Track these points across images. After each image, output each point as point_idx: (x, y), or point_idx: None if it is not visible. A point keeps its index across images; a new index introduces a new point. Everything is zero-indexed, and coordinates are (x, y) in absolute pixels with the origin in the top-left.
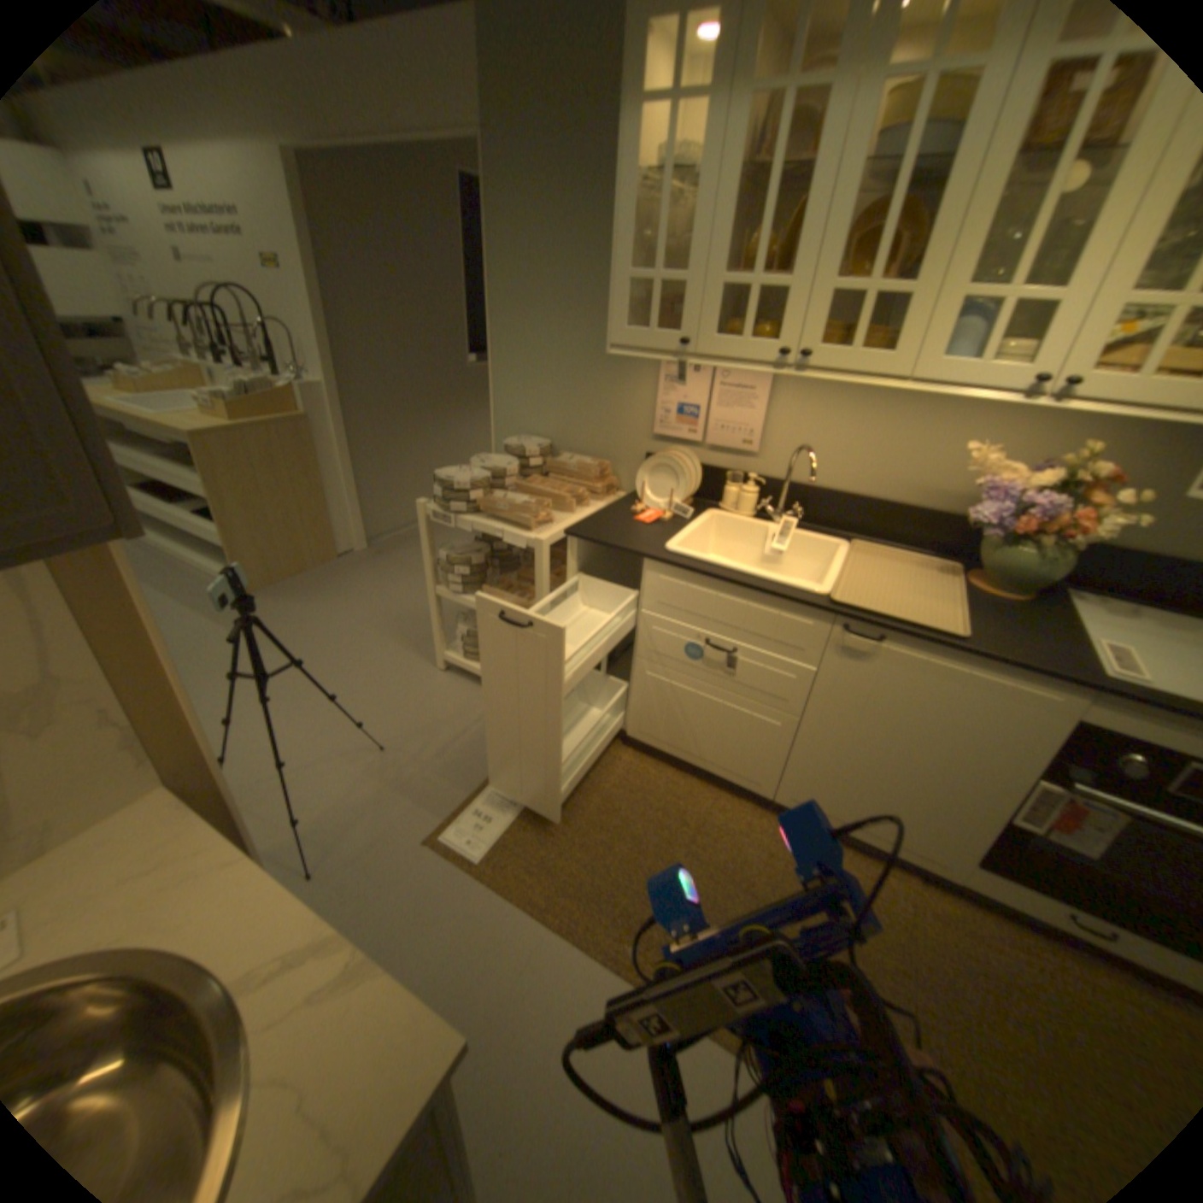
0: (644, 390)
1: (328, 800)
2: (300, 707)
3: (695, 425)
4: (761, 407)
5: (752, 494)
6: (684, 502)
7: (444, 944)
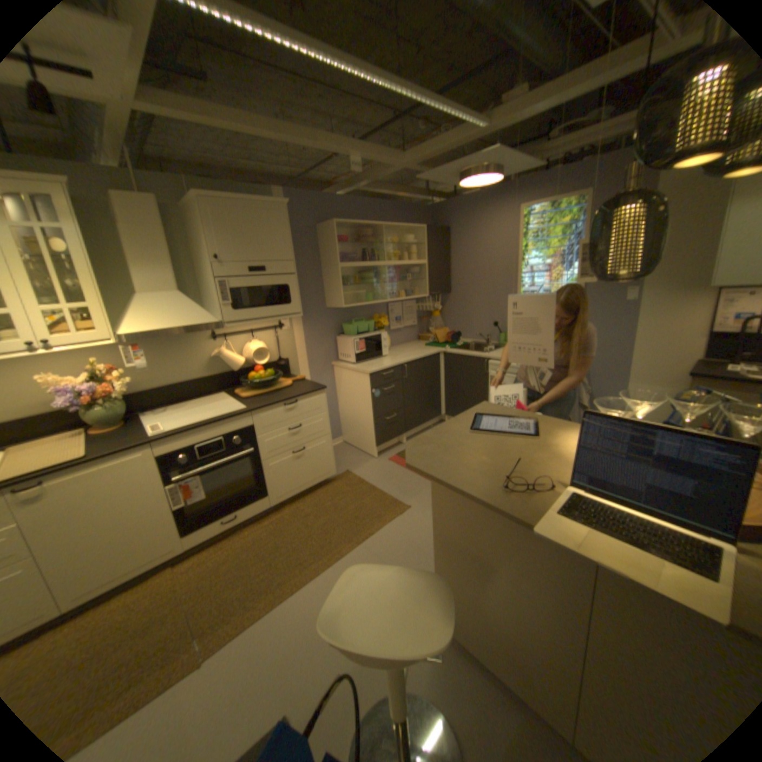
0: None
1: None
2: None
3: None
4: None
5: None
6: None
7: None
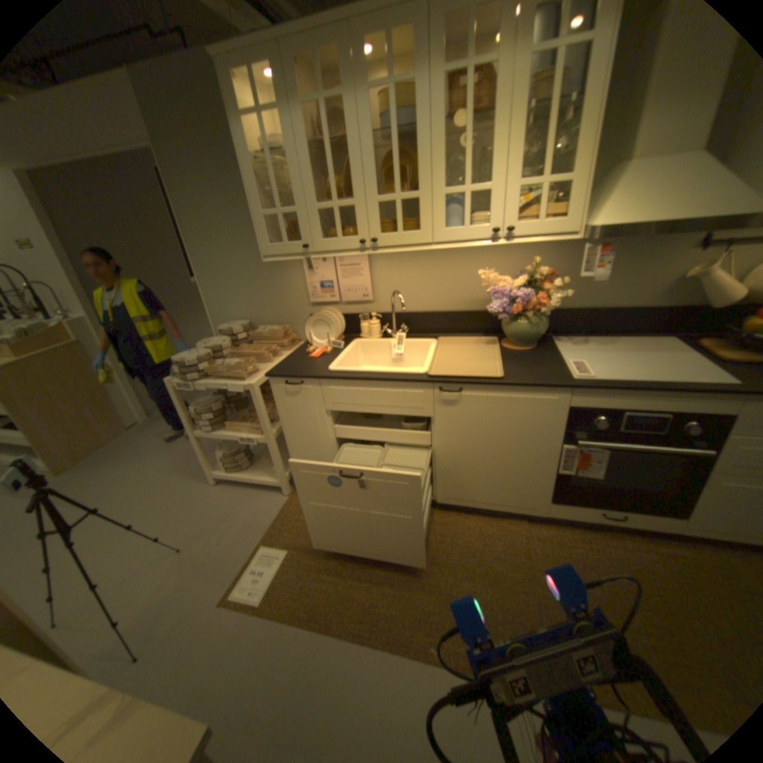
0: (297, 278)
1: (141, 600)
2: (111, 541)
3: (333, 292)
4: (367, 274)
5: (376, 325)
6: (338, 339)
7: (242, 671)
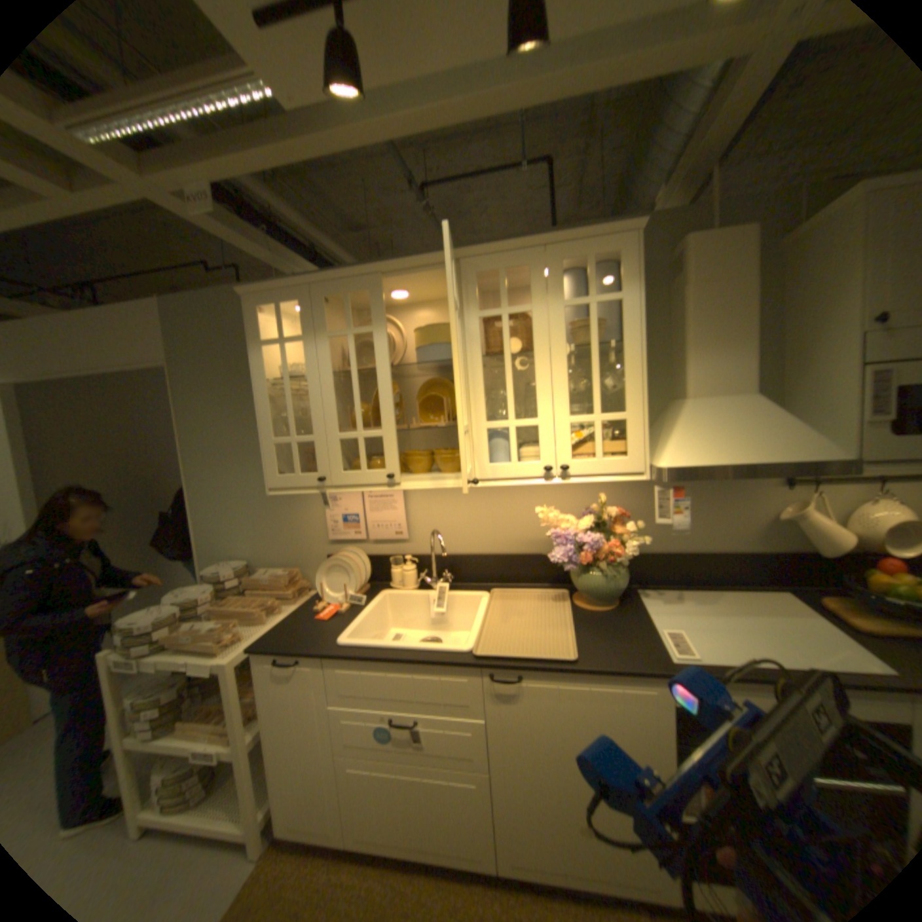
0: (315, 510)
1: None
2: None
3: (359, 528)
4: (401, 508)
5: (411, 571)
6: (358, 591)
7: None
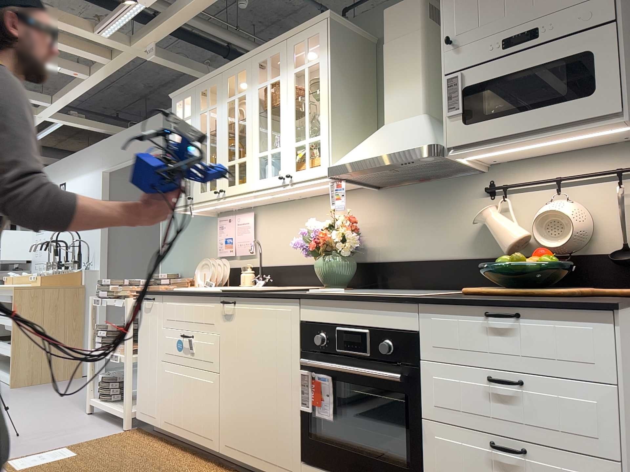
0: (214, 235)
1: None
2: None
3: (231, 246)
4: (251, 230)
5: (249, 273)
6: (214, 281)
7: None
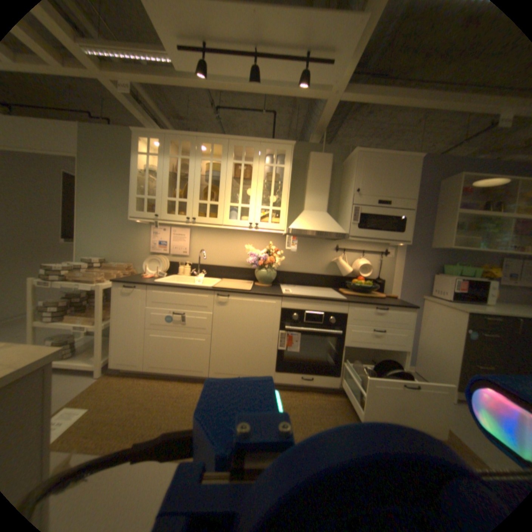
0: (145, 237)
1: None
2: None
3: (165, 248)
4: (187, 241)
5: (187, 268)
6: (162, 271)
7: None
